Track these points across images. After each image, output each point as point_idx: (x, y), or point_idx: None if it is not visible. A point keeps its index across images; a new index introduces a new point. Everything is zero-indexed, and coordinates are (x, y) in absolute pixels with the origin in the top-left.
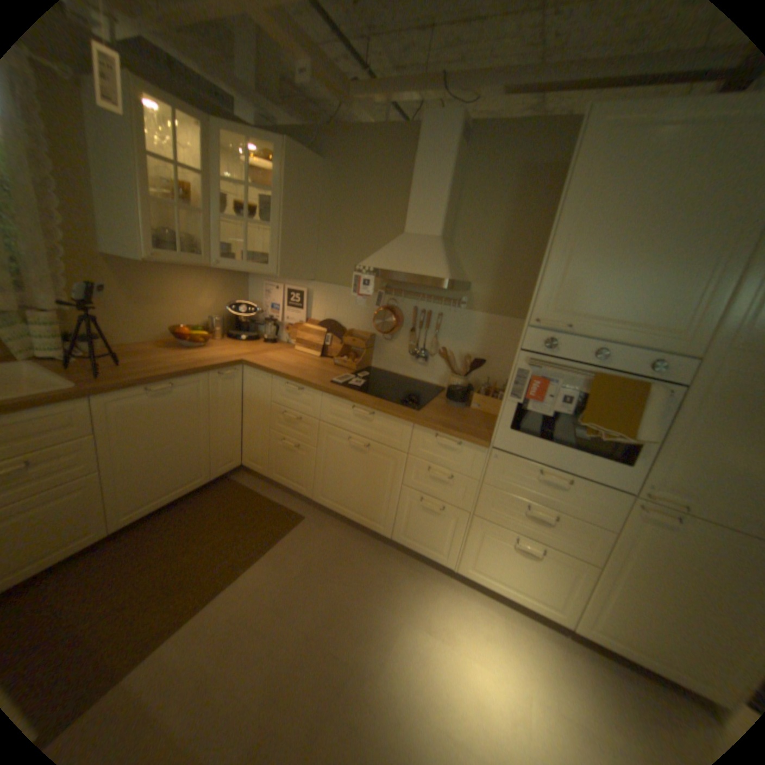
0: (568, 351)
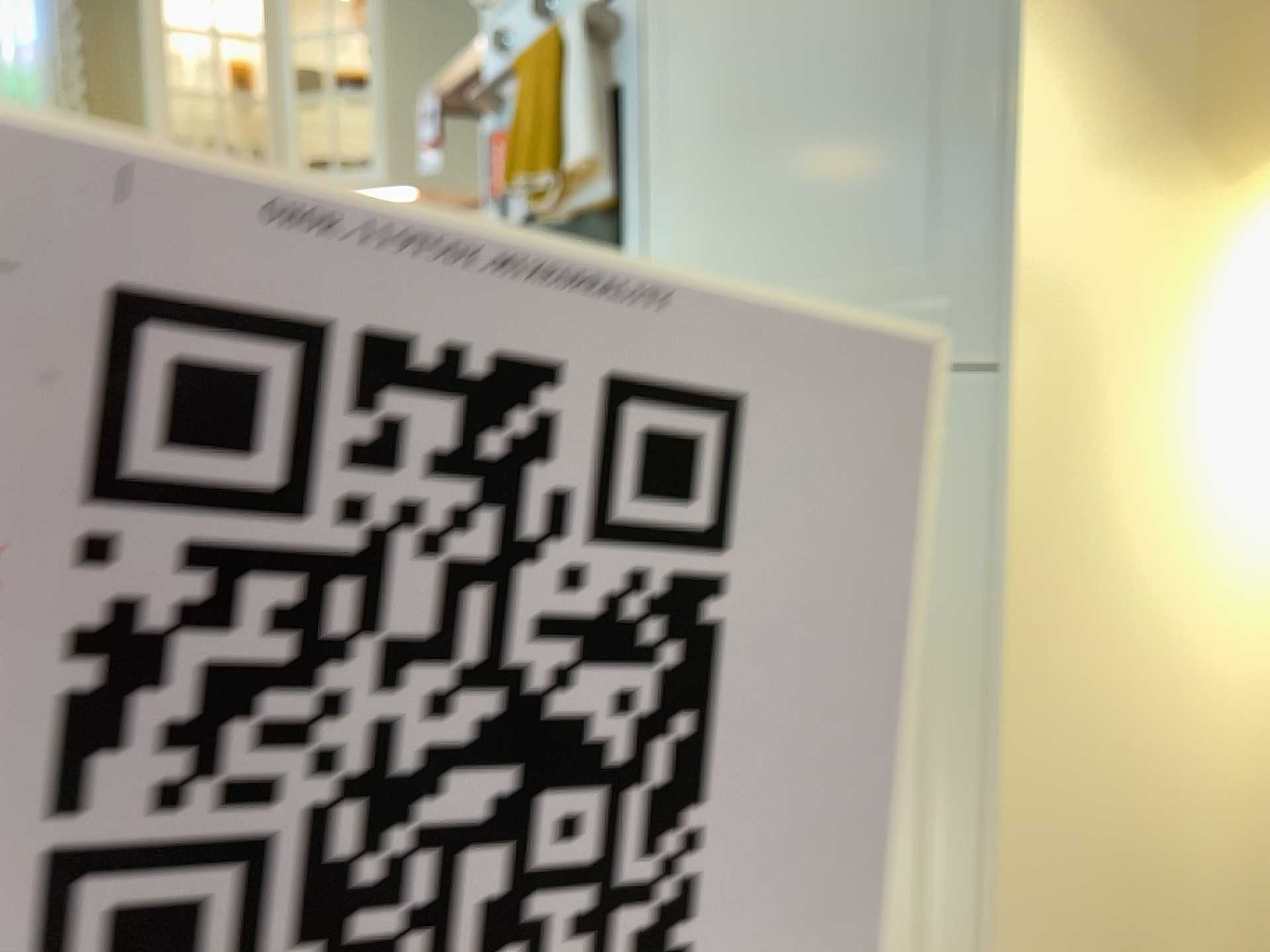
0: (525, 36)
